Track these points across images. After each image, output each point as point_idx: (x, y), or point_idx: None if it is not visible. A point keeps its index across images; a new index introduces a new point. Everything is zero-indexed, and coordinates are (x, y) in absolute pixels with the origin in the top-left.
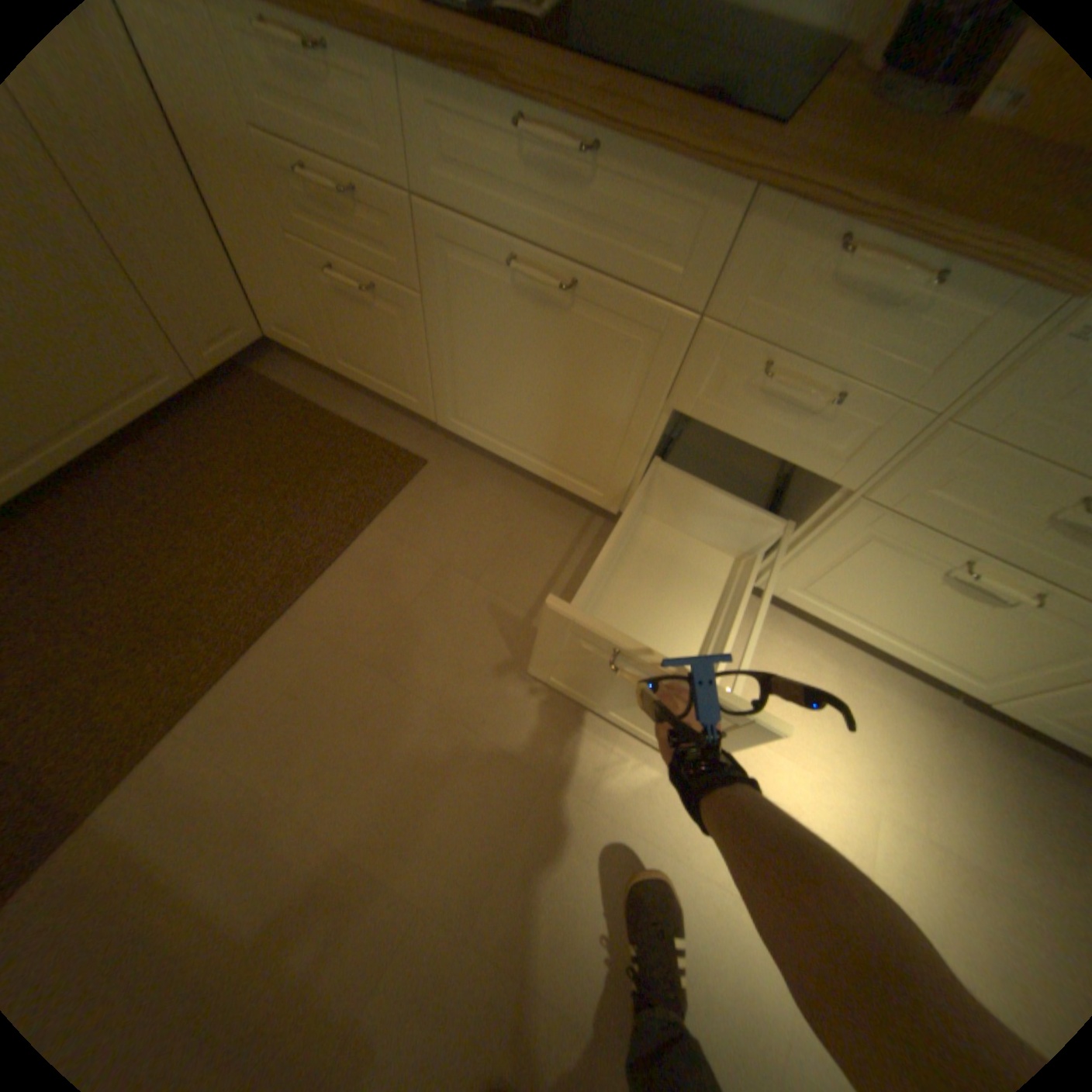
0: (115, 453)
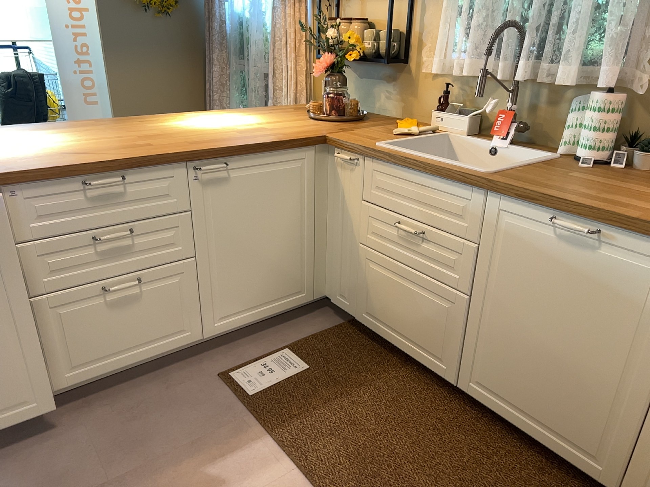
0: (536, 450)
